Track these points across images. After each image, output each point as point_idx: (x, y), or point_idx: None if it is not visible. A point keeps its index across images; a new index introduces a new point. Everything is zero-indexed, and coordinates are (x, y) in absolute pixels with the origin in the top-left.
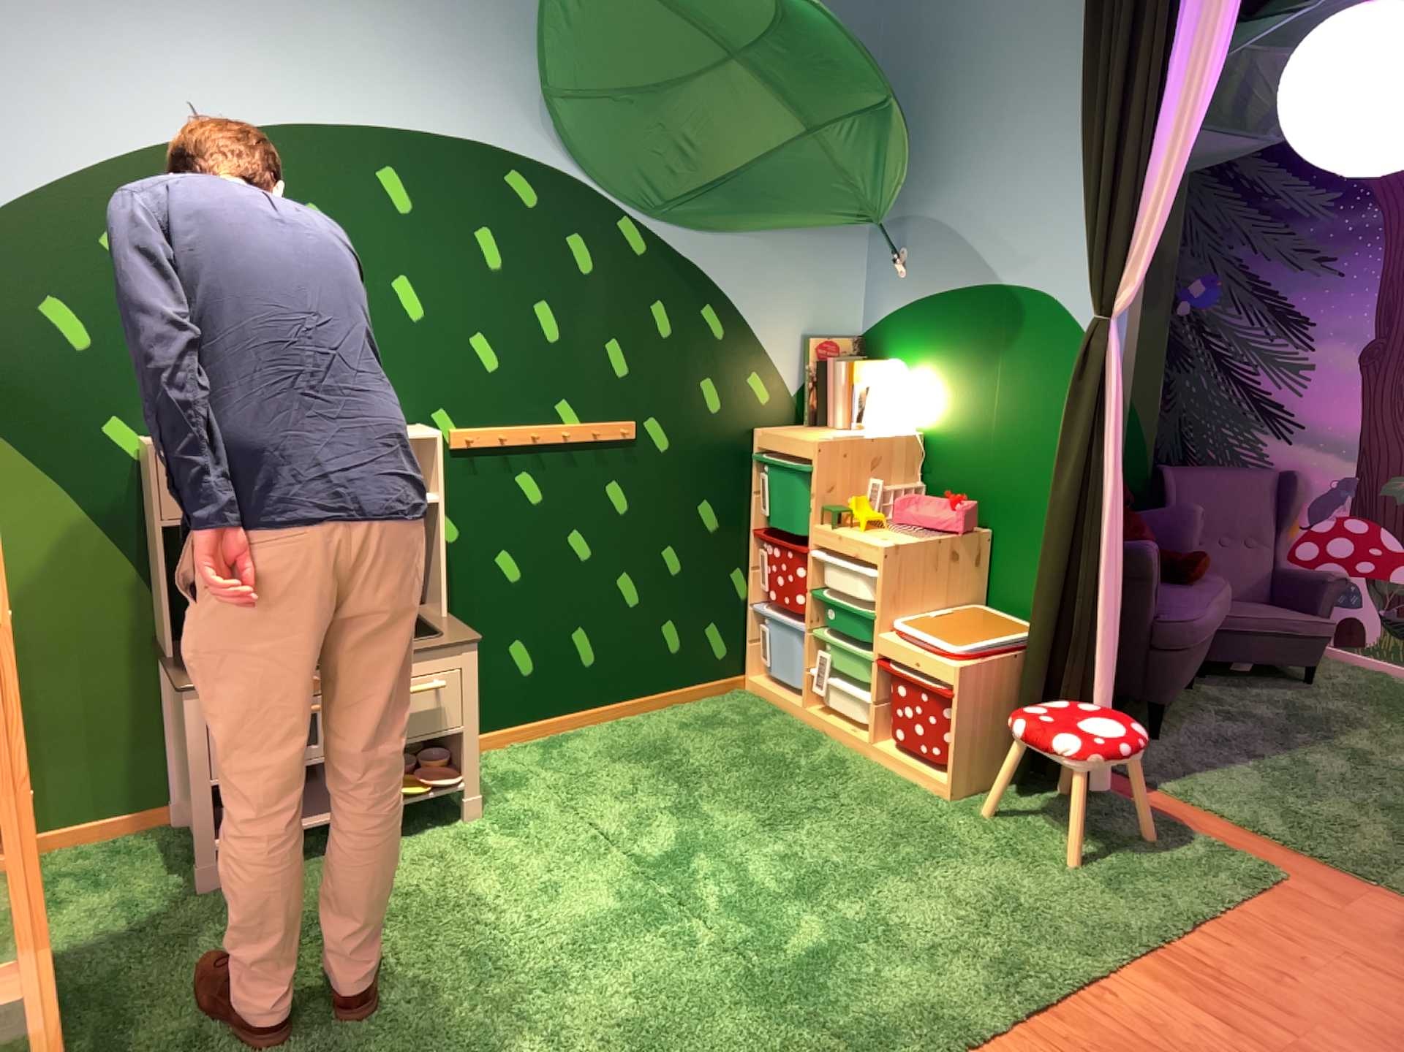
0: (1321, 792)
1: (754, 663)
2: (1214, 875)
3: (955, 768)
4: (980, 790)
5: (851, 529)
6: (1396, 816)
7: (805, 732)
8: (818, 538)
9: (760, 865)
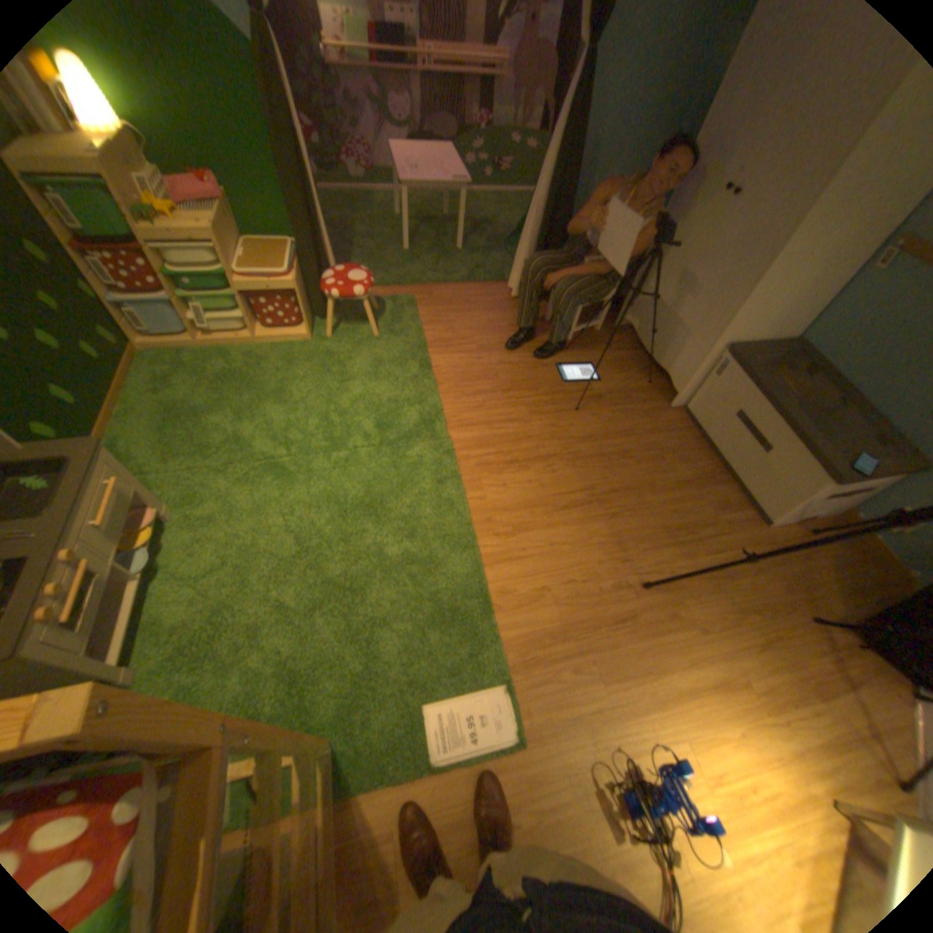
0: (381, 259)
1: (129, 333)
2: (403, 311)
3: (307, 326)
4: (311, 329)
5: (161, 222)
6: (404, 257)
7: (207, 351)
8: (143, 237)
9: (307, 418)
